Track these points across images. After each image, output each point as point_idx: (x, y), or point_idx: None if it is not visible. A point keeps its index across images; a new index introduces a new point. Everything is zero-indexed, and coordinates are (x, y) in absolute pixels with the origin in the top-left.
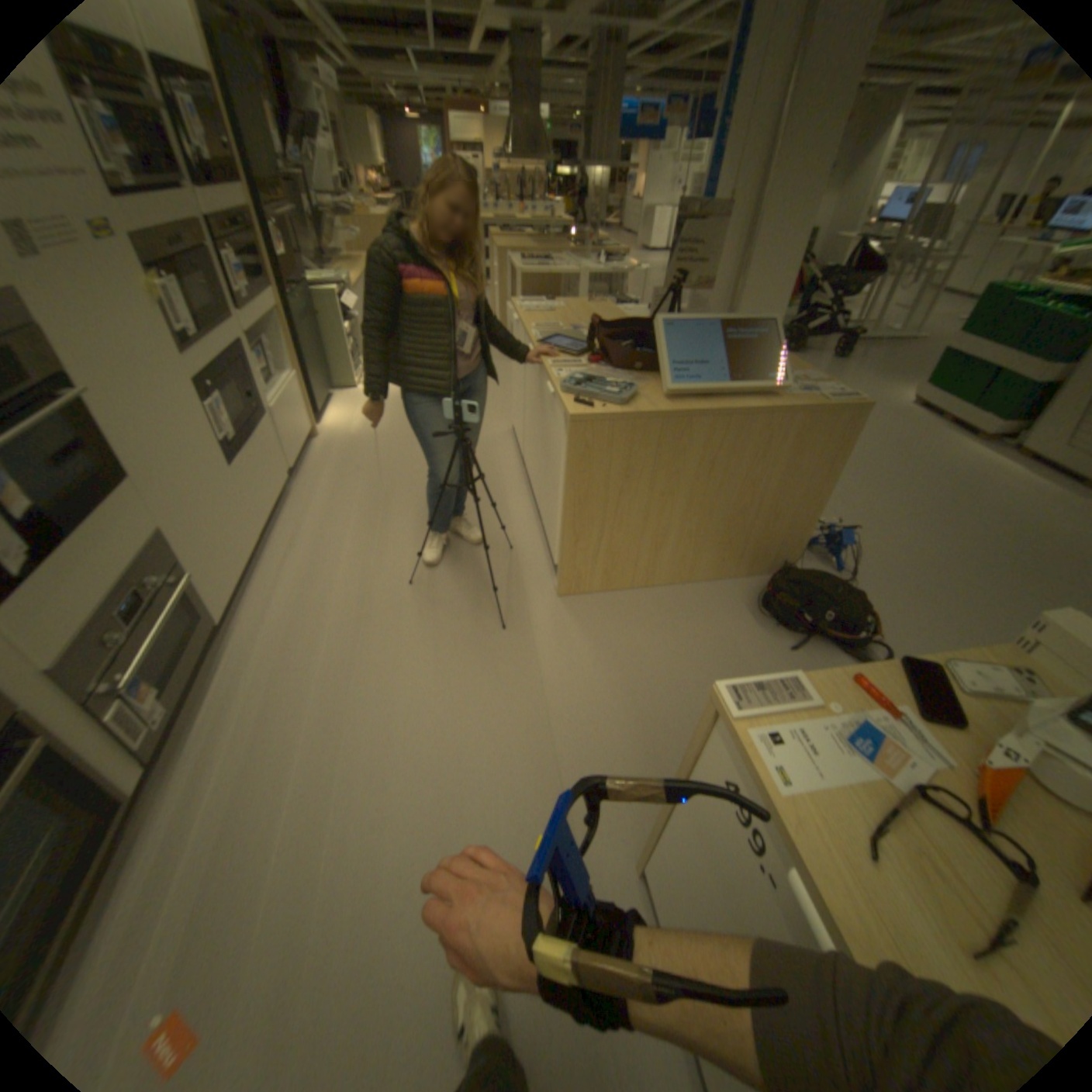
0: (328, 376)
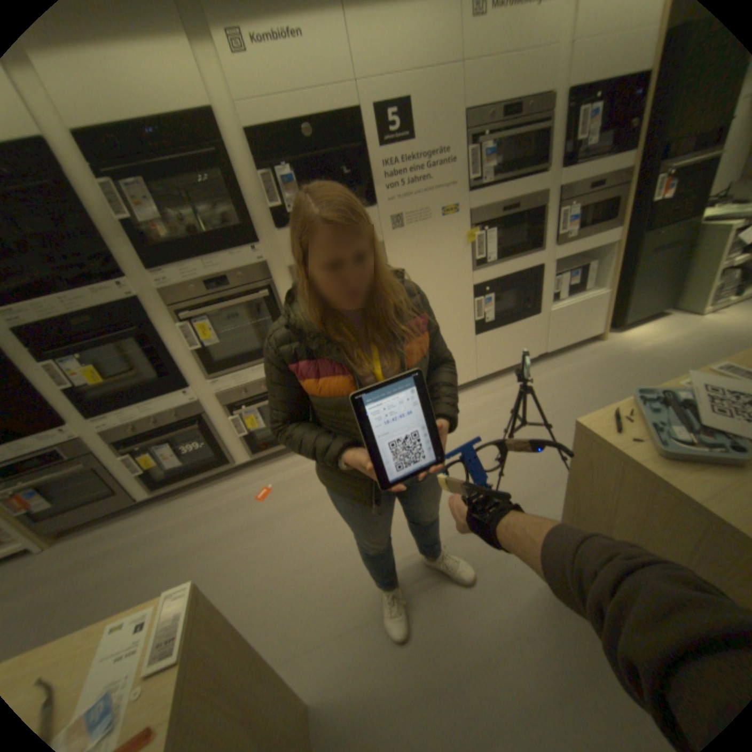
0: (678, 297)
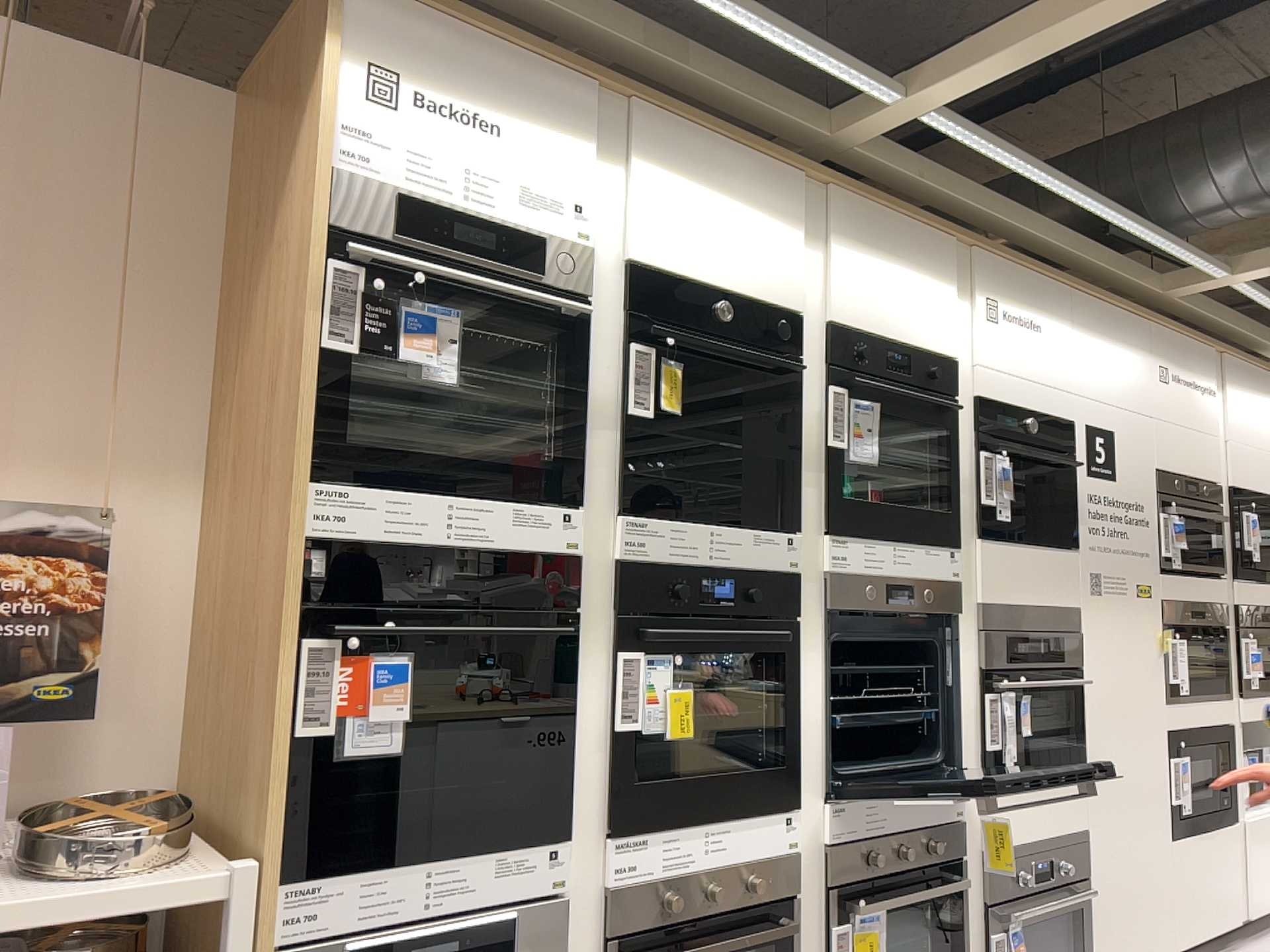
0: None
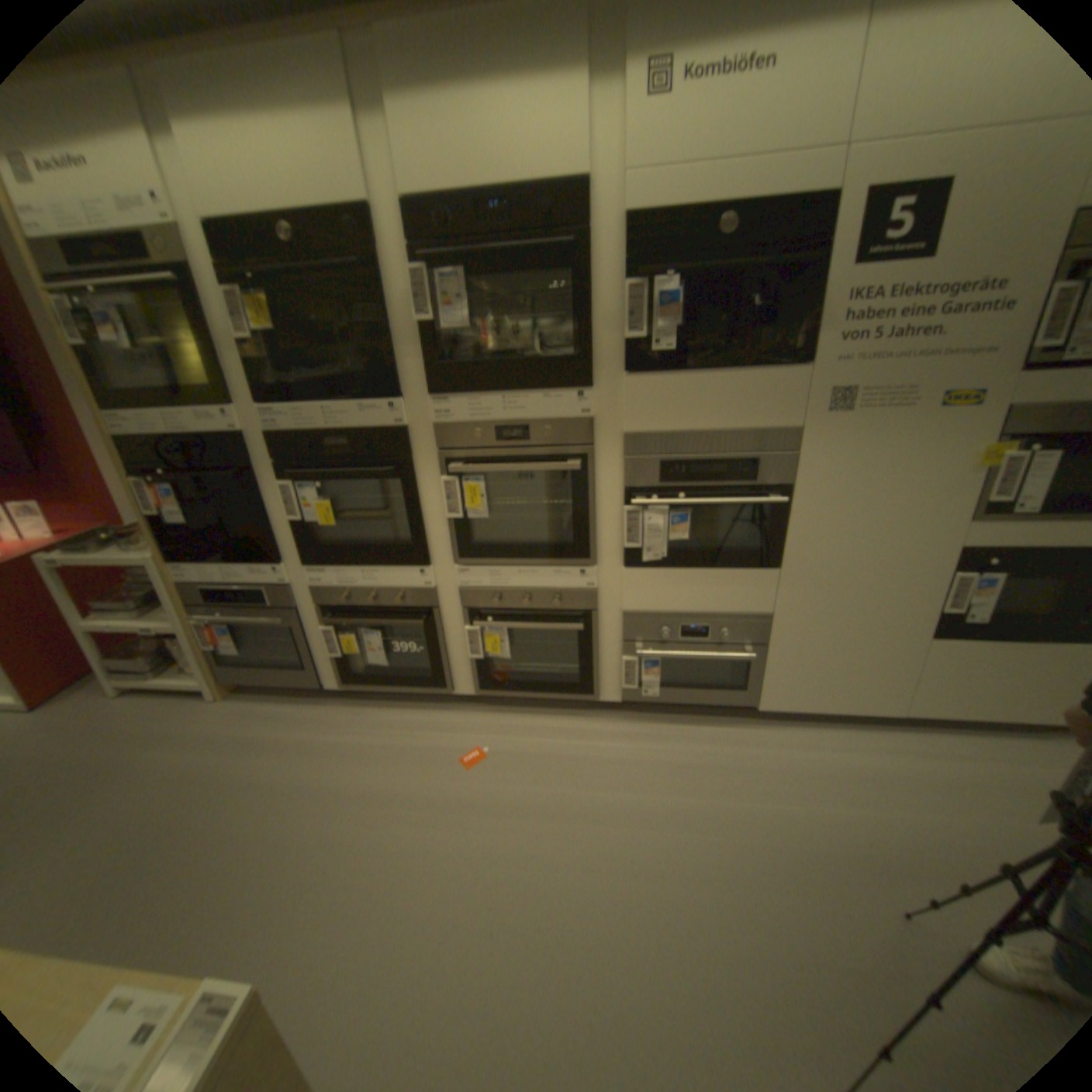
0: None
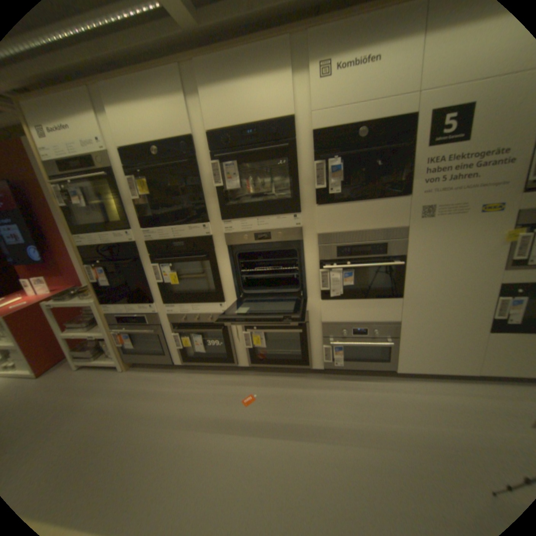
0: None
